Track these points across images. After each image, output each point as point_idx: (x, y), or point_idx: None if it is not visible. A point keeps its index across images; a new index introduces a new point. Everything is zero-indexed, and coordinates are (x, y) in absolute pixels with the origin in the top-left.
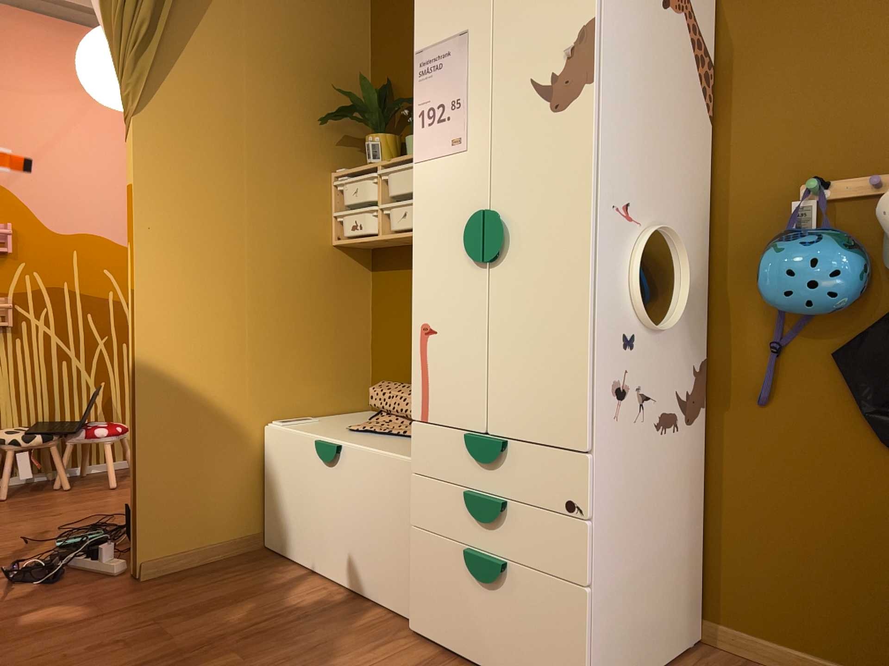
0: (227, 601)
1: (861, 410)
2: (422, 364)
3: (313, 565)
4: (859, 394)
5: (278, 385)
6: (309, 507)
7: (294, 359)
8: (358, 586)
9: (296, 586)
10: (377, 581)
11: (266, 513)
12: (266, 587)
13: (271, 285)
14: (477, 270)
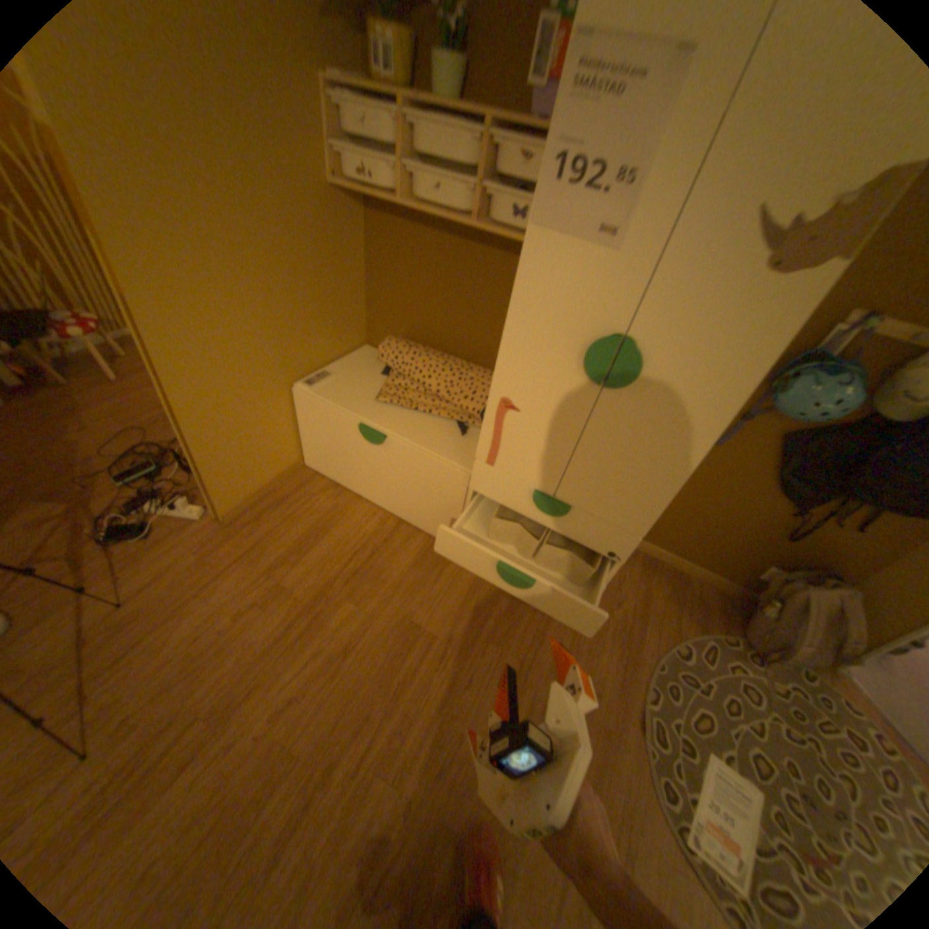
0: (312, 540)
1: (781, 472)
2: (495, 428)
3: (359, 493)
4: (787, 465)
5: (296, 350)
6: (352, 460)
7: (306, 323)
8: (402, 516)
9: (353, 514)
10: (421, 520)
11: (302, 445)
12: (331, 518)
13: (274, 251)
14: (585, 385)
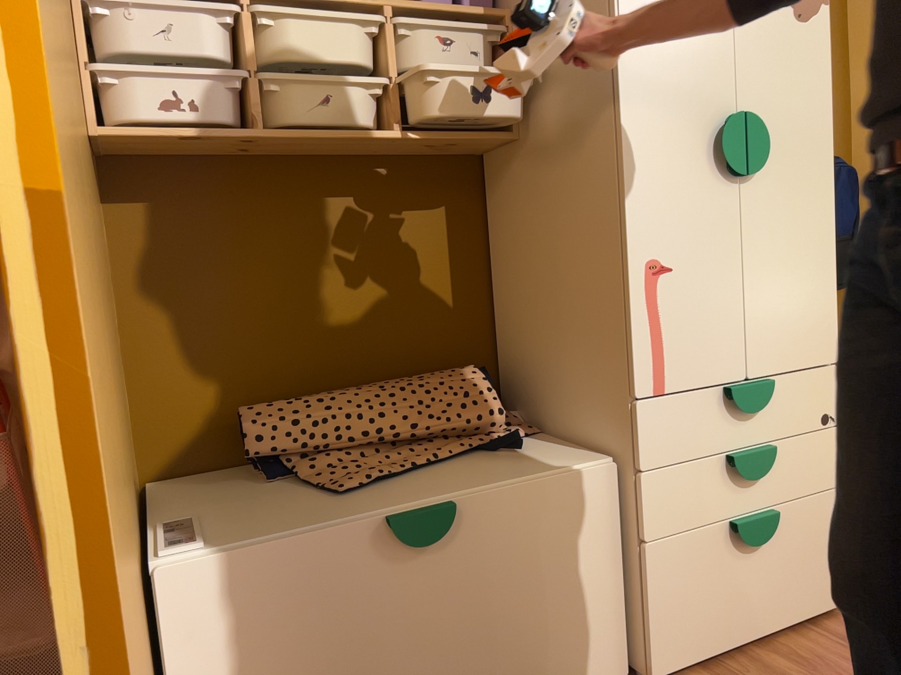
0: None
1: None
2: (652, 316)
3: None
4: None
5: None
6: (364, 661)
7: None
8: None
9: None
10: (555, 671)
11: None
12: None
13: None
14: (726, 187)
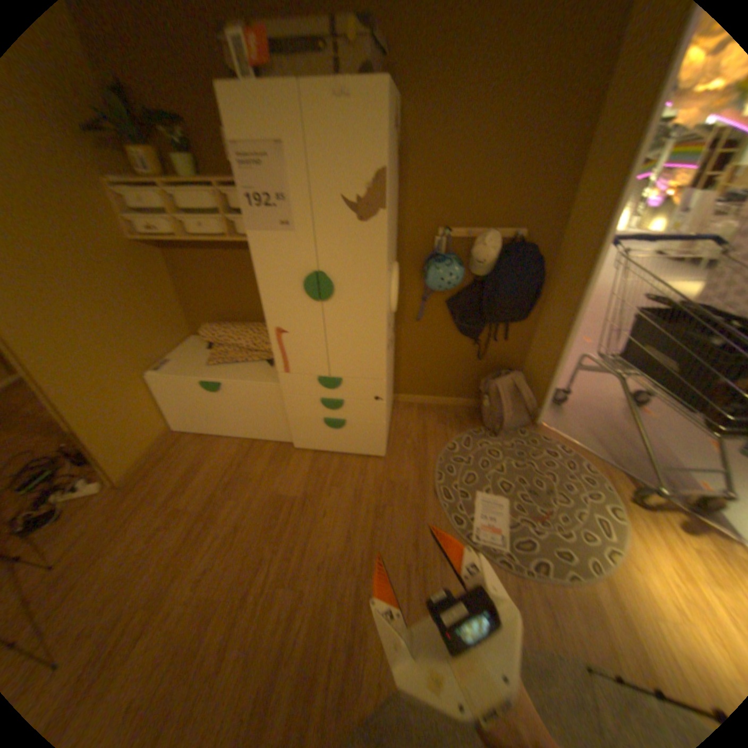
0: (189, 474)
1: (453, 323)
2: (279, 347)
3: (216, 433)
4: (453, 318)
5: (137, 349)
6: (202, 411)
7: (138, 329)
8: (251, 436)
9: (216, 448)
10: (264, 433)
11: (163, 416)
12: (201, 456)
13: (100, 288)
14: (312, 304)
